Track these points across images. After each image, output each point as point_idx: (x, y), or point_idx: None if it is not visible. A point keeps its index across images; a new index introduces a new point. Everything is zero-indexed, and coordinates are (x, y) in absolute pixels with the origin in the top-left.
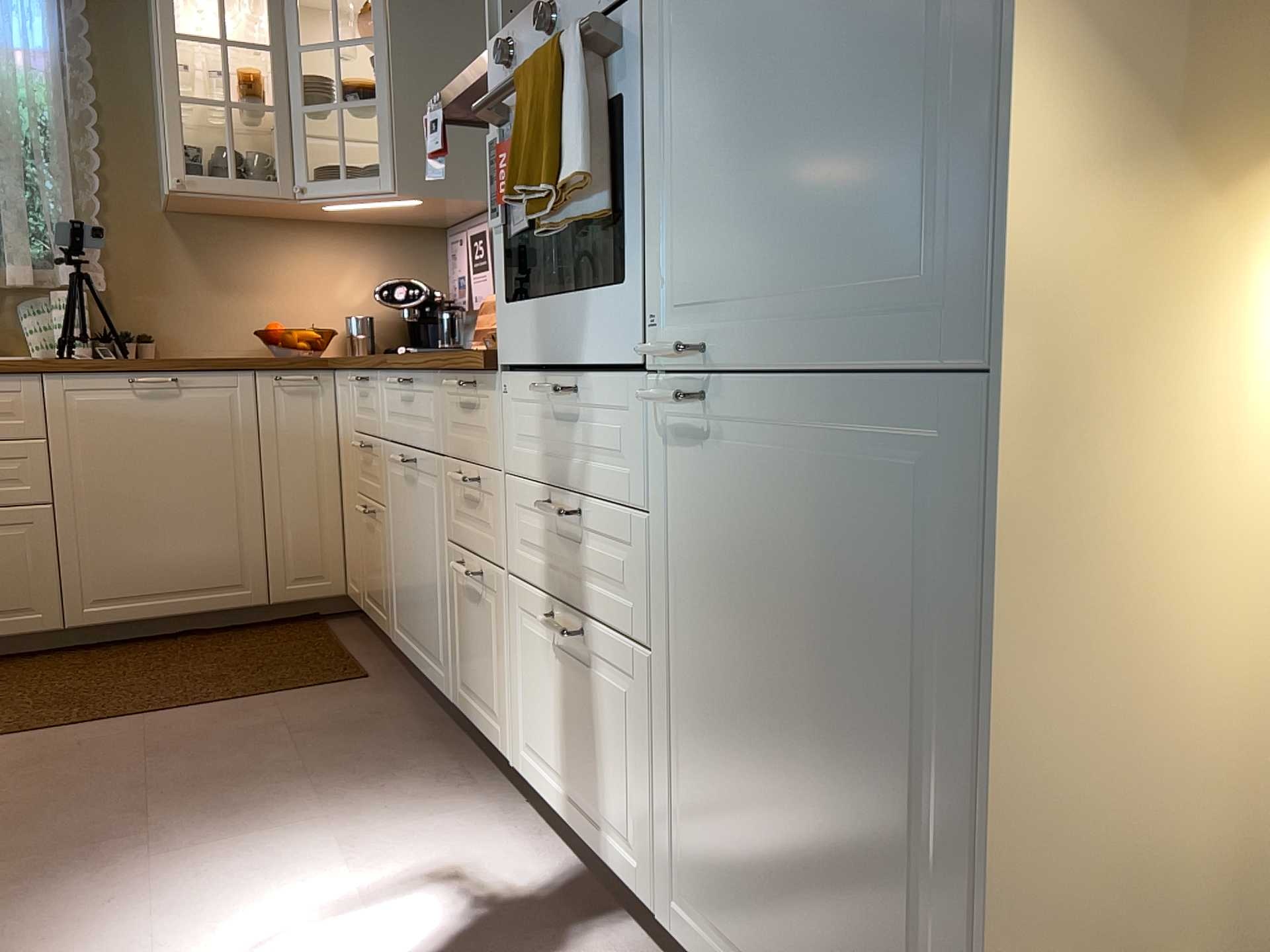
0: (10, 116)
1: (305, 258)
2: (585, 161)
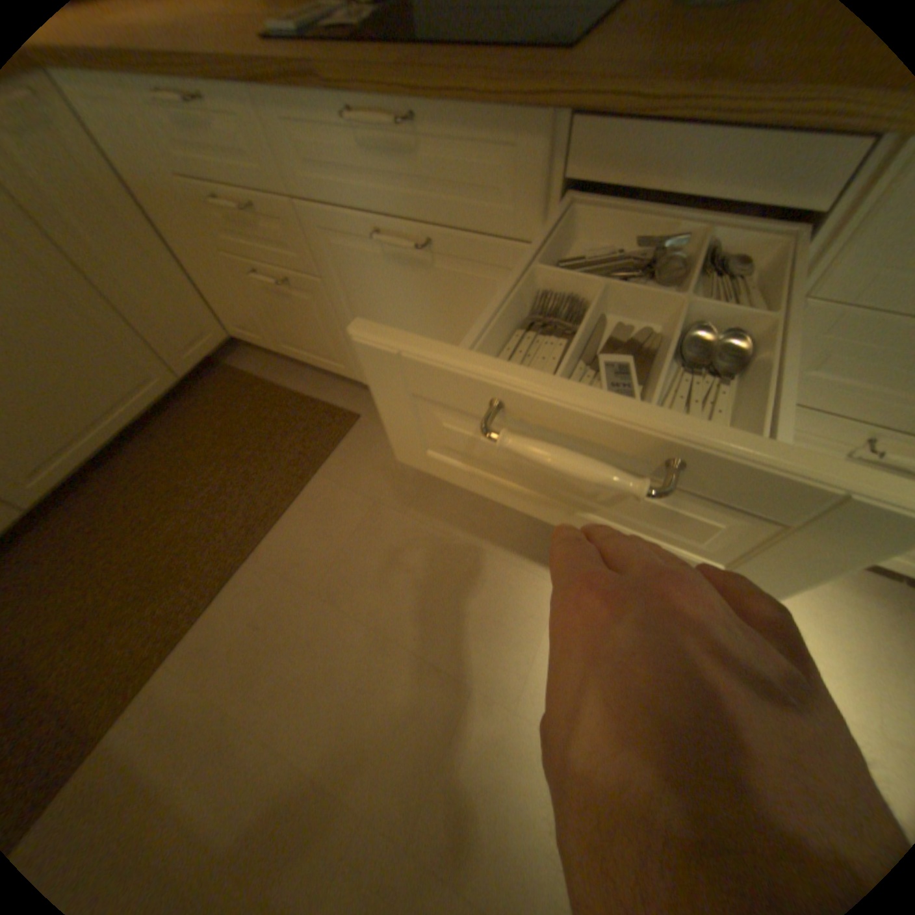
0: None
1: None
2: None
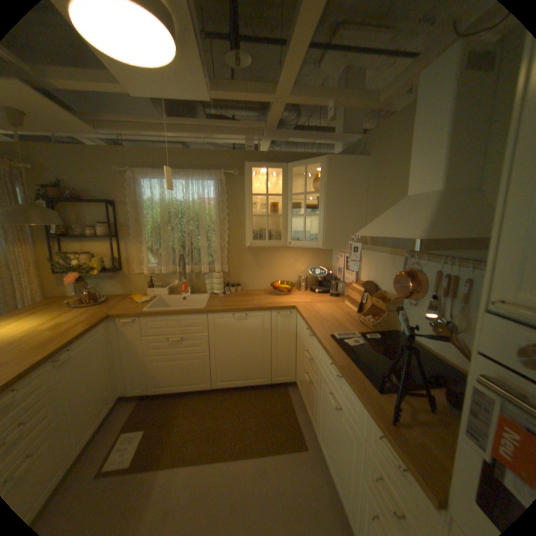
0: (203, 221)
1: (286, 257)
2: None
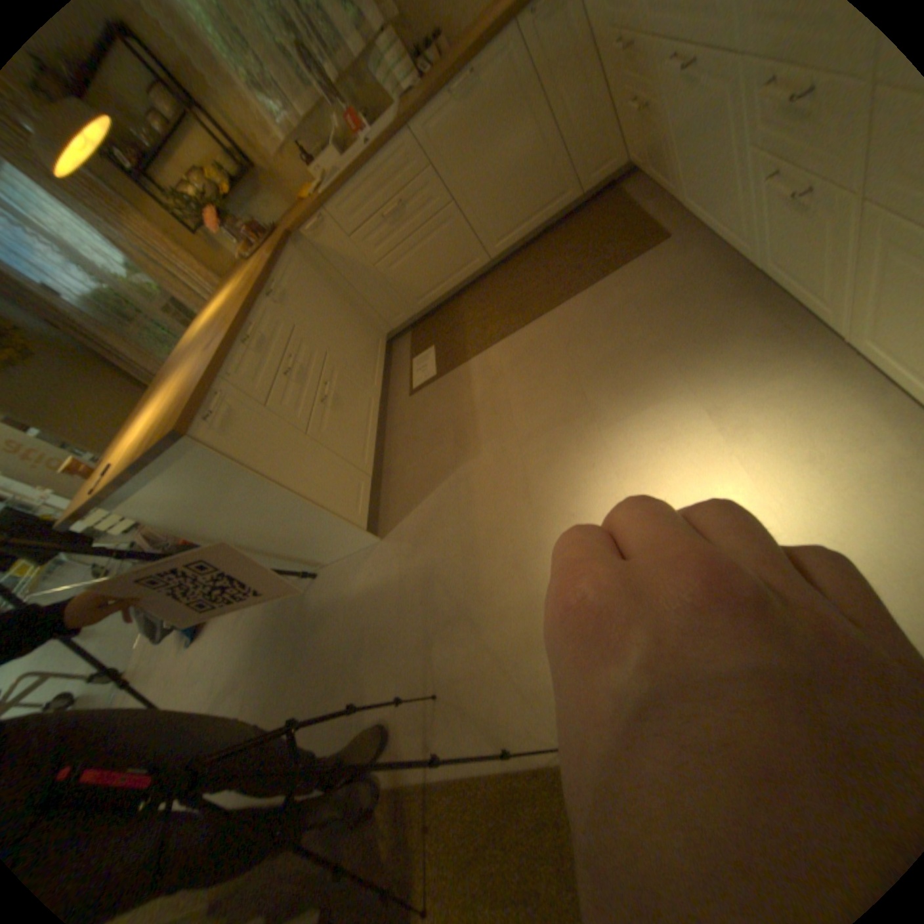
0: None
1: None
2: None
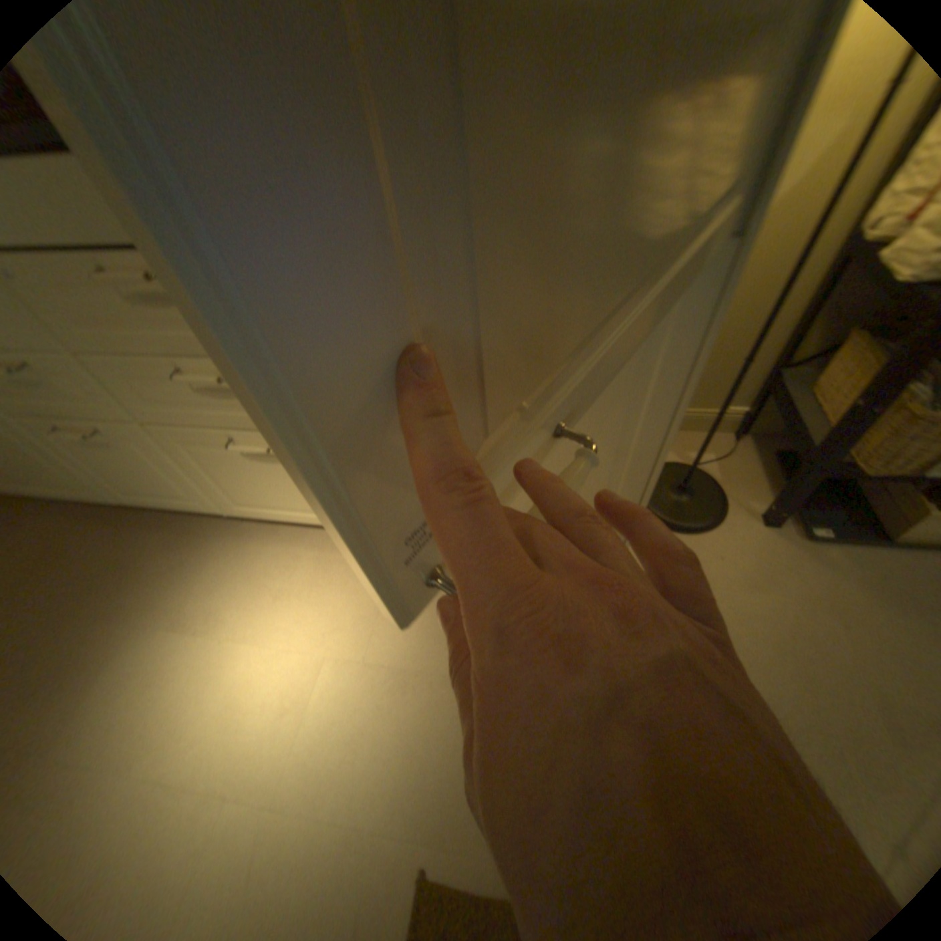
0: None
1: None
2: None
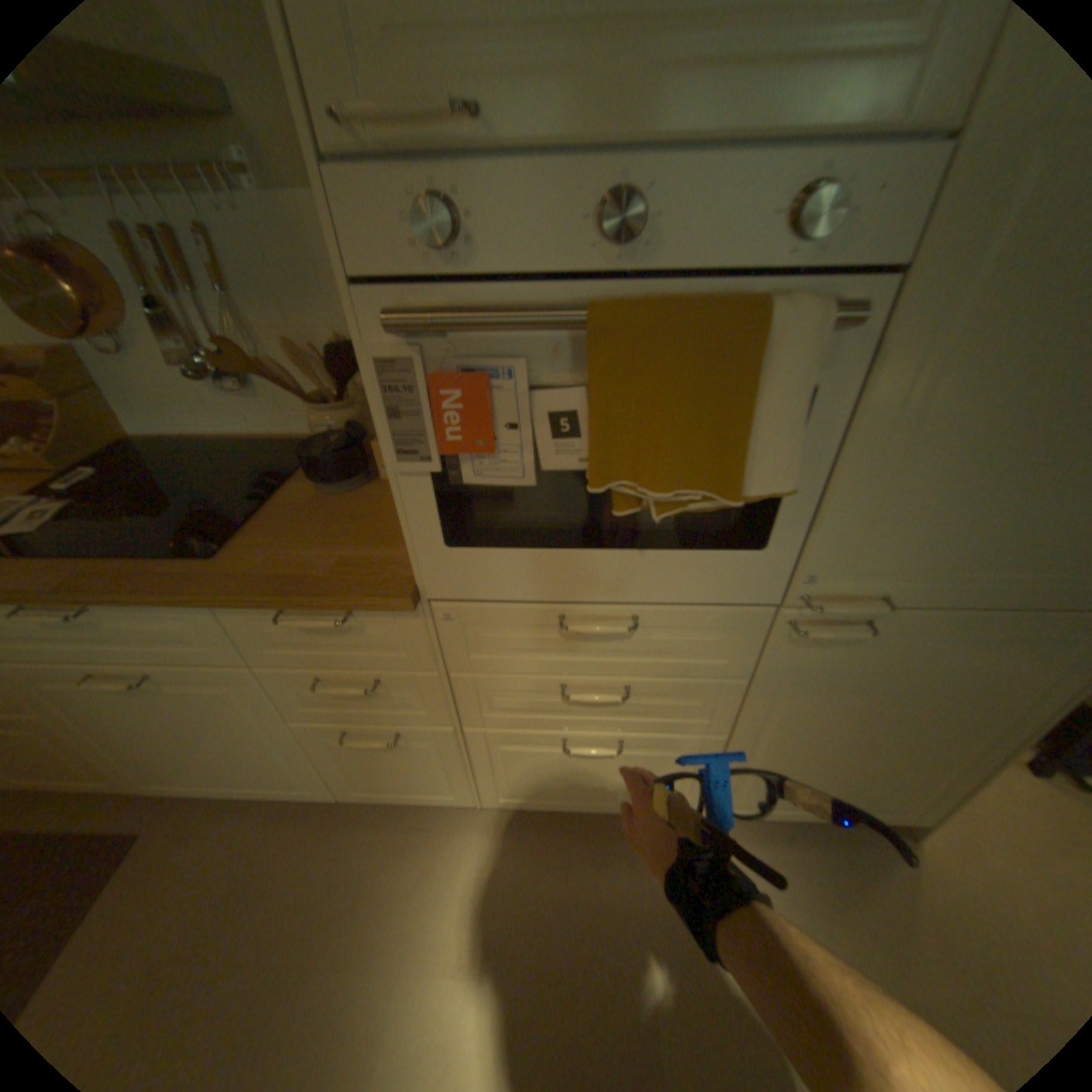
0: None
1: None
2: (795, 474)
